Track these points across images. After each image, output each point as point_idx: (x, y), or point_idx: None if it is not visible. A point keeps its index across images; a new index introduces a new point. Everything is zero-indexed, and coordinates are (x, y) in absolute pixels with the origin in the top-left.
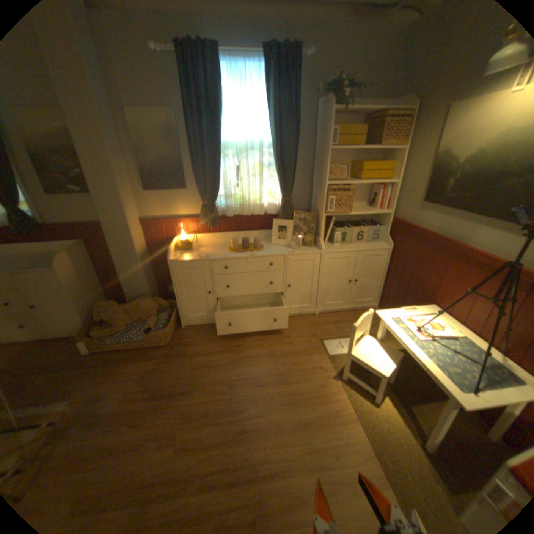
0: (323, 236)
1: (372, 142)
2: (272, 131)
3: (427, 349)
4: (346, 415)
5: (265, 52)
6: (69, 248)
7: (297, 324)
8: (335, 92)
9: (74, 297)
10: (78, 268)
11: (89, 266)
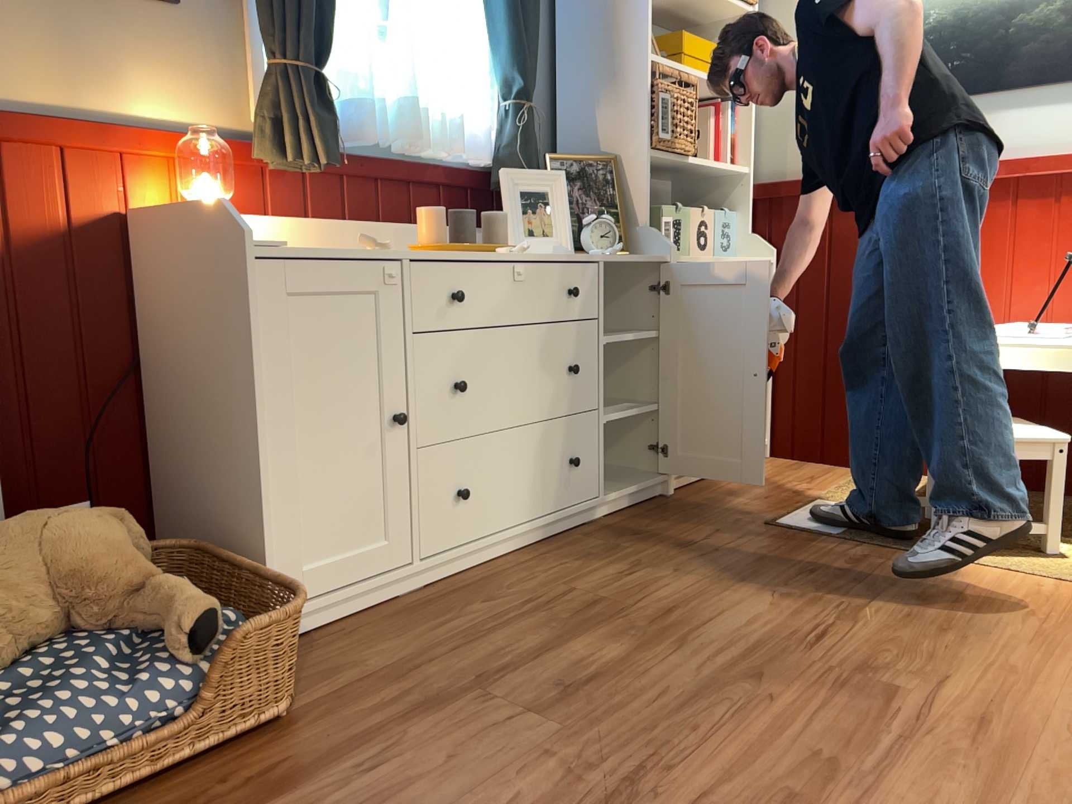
0: (648, 220)
1: None
2: None
3: None
4: (1051, 589)
5: None
6: None
7: (658, 519)
8: None
9: None
10: None
11: None
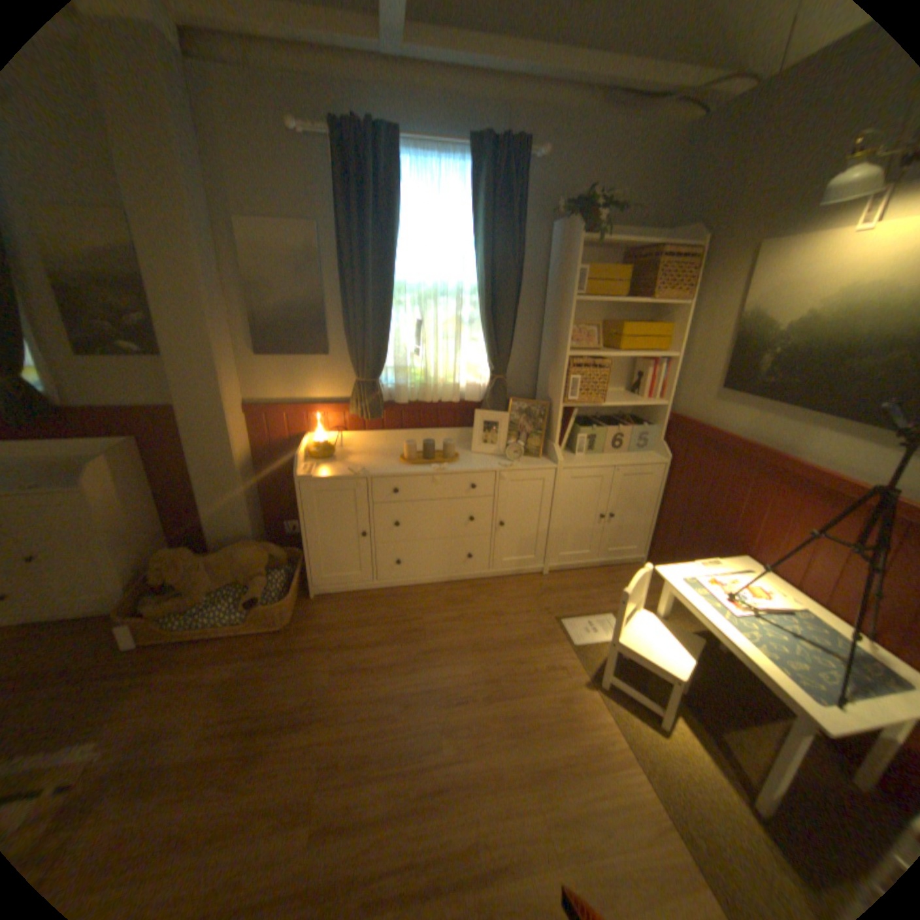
0: (559, 440)
1: (637, 294)
2: (477, 268)
3: (749, 632)
4: (616, 753)
5: (472, 148)
6: (112, 454)
7: (514, 591)
8: (581, 214)
9: (113, 543)
10: (123, 489)
11: (142, 486)
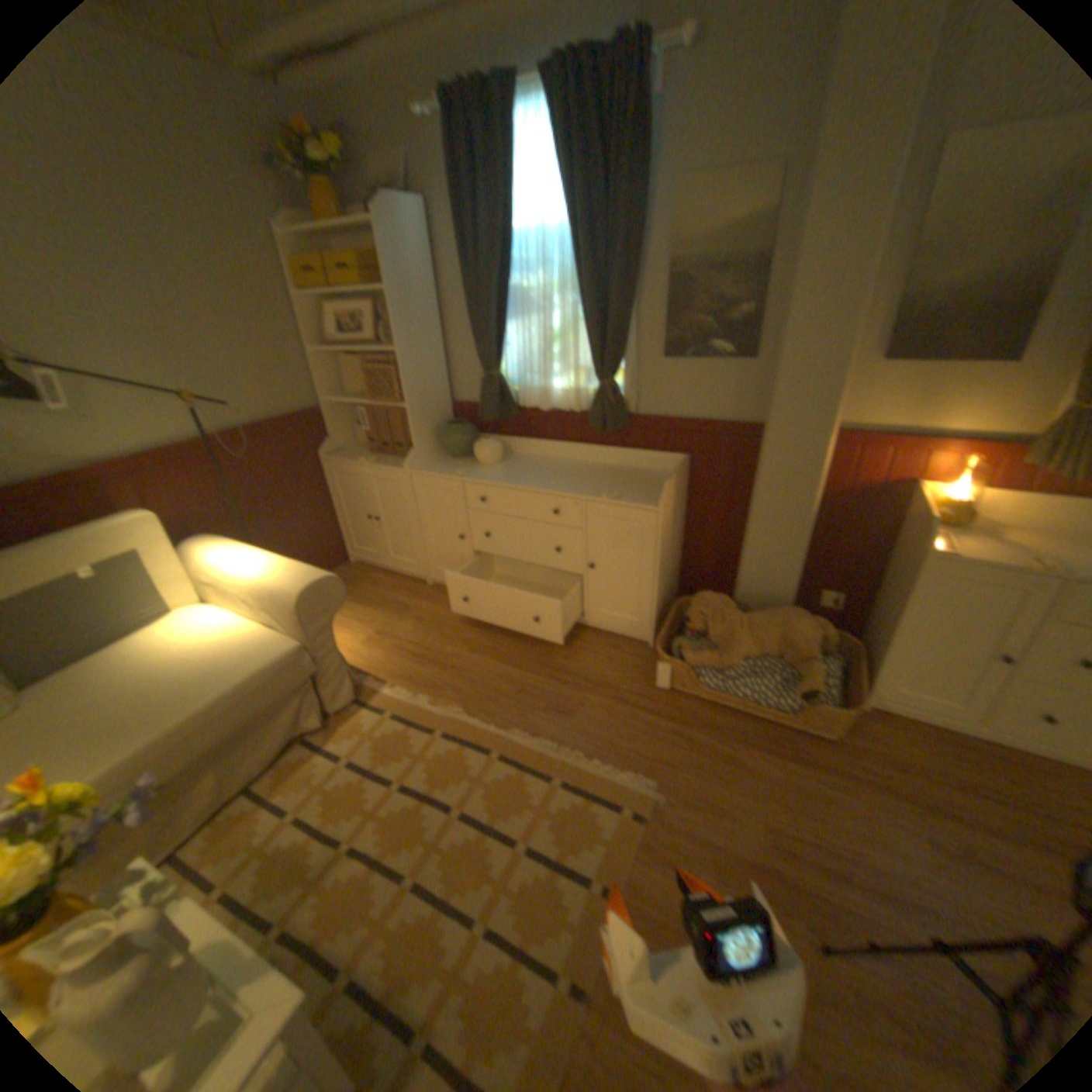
0: None
1: None
2: None
3: None
4: None
5: None
6: (678, 470)
7: None
8: None
9: (661, 567)
10: (675, 510)
11: (682, 508)
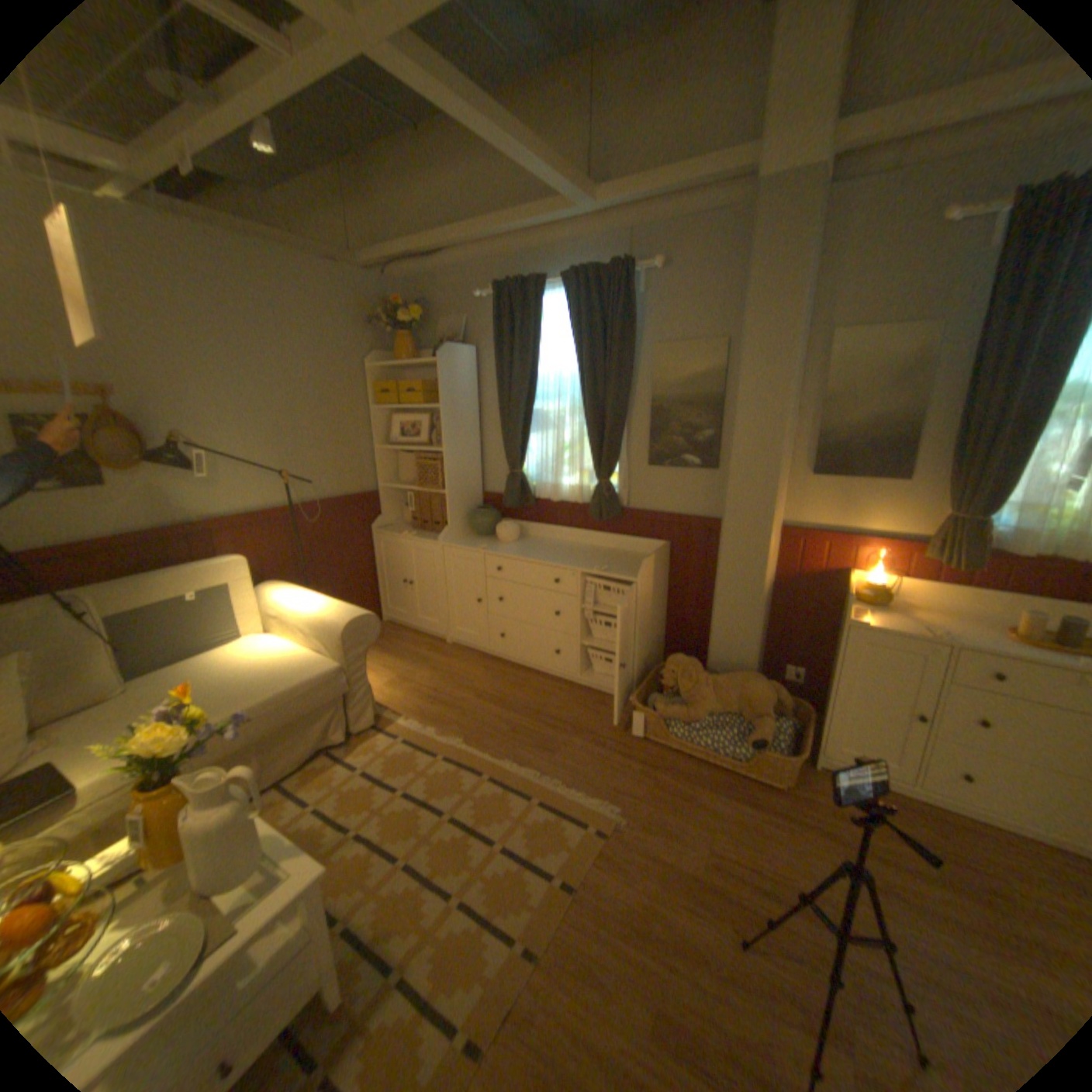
0: None
1: None
2: None
3: None
4: None
5: None
6: (658, 552)
7: None
8: None
9: (642, 633)
10: (656, 586)
11: (664, 586)
